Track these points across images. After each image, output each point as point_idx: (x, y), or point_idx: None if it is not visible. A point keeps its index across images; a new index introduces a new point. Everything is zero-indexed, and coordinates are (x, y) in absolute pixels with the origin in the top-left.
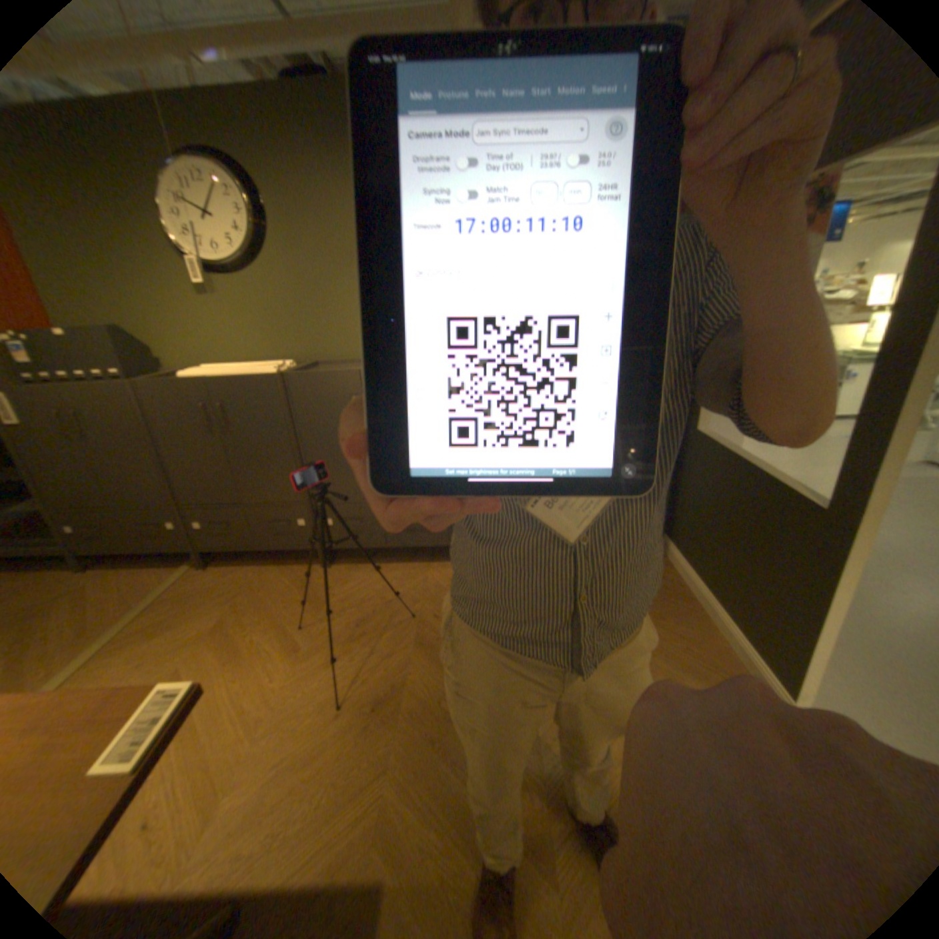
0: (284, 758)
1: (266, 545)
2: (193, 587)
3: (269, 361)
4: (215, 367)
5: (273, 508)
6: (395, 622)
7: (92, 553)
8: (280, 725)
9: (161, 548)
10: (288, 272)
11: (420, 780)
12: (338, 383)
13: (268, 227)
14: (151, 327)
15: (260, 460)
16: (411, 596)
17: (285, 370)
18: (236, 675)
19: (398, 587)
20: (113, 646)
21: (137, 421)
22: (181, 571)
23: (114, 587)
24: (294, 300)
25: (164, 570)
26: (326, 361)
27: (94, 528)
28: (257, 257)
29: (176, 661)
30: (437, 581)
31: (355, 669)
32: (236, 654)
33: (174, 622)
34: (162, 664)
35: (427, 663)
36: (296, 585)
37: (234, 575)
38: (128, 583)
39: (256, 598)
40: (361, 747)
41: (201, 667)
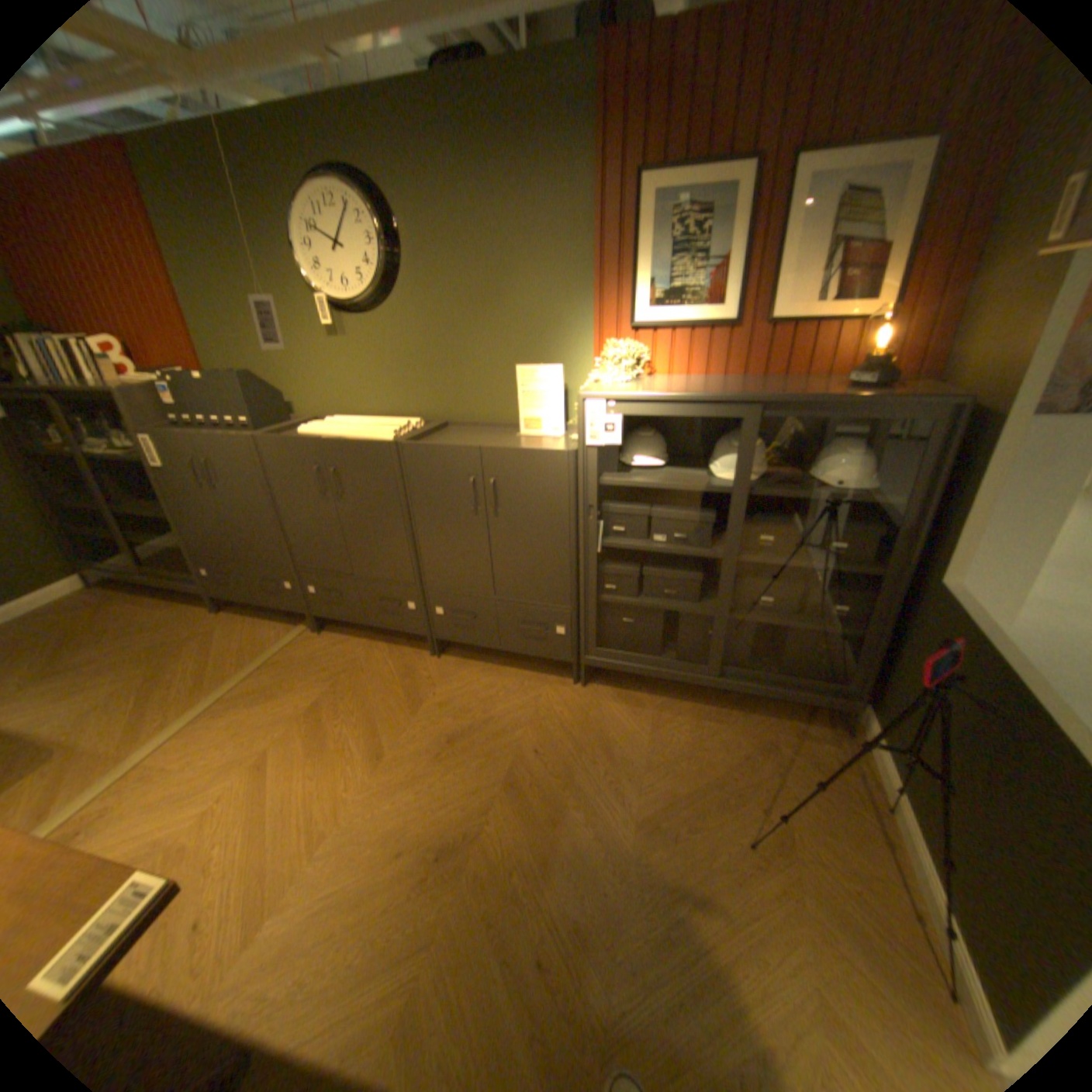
0: (329, 894)
1: (374, 623)
2: (300, 654)
3: (392, 421)
4: (336, 424)
5: (381, 587)
6: (486, 750)
7: (220, 598)
8: (336, 851)
9: (278, 605)
10: (420, 315)
11: (457, 975)
12: (453, 462)
13: (402, 260)
14: (283, 370)
15: (369, 535)
16: (512, 718)
17: (401, 439)
18: (312, 775)
19: (501, 703)
20: (216, 708)
21: (256, 477)
22: (294, 632)
23: (234, 638)
24: (425, 350)
25: (280, 627)
26: (455, 423)
27: (221, 576)
28: (389, 296)
29: (263, 741)
30: (548, 705)
31: (427, 801)
32: (318, 747)
33: (273, 692)
34: (251, 741)
35: (506, 817)
36: (396, 674)
37: (340, 648)
38: (247, 635)
39: (354, 682)
40: (407, 908)
41: (283, 754)
